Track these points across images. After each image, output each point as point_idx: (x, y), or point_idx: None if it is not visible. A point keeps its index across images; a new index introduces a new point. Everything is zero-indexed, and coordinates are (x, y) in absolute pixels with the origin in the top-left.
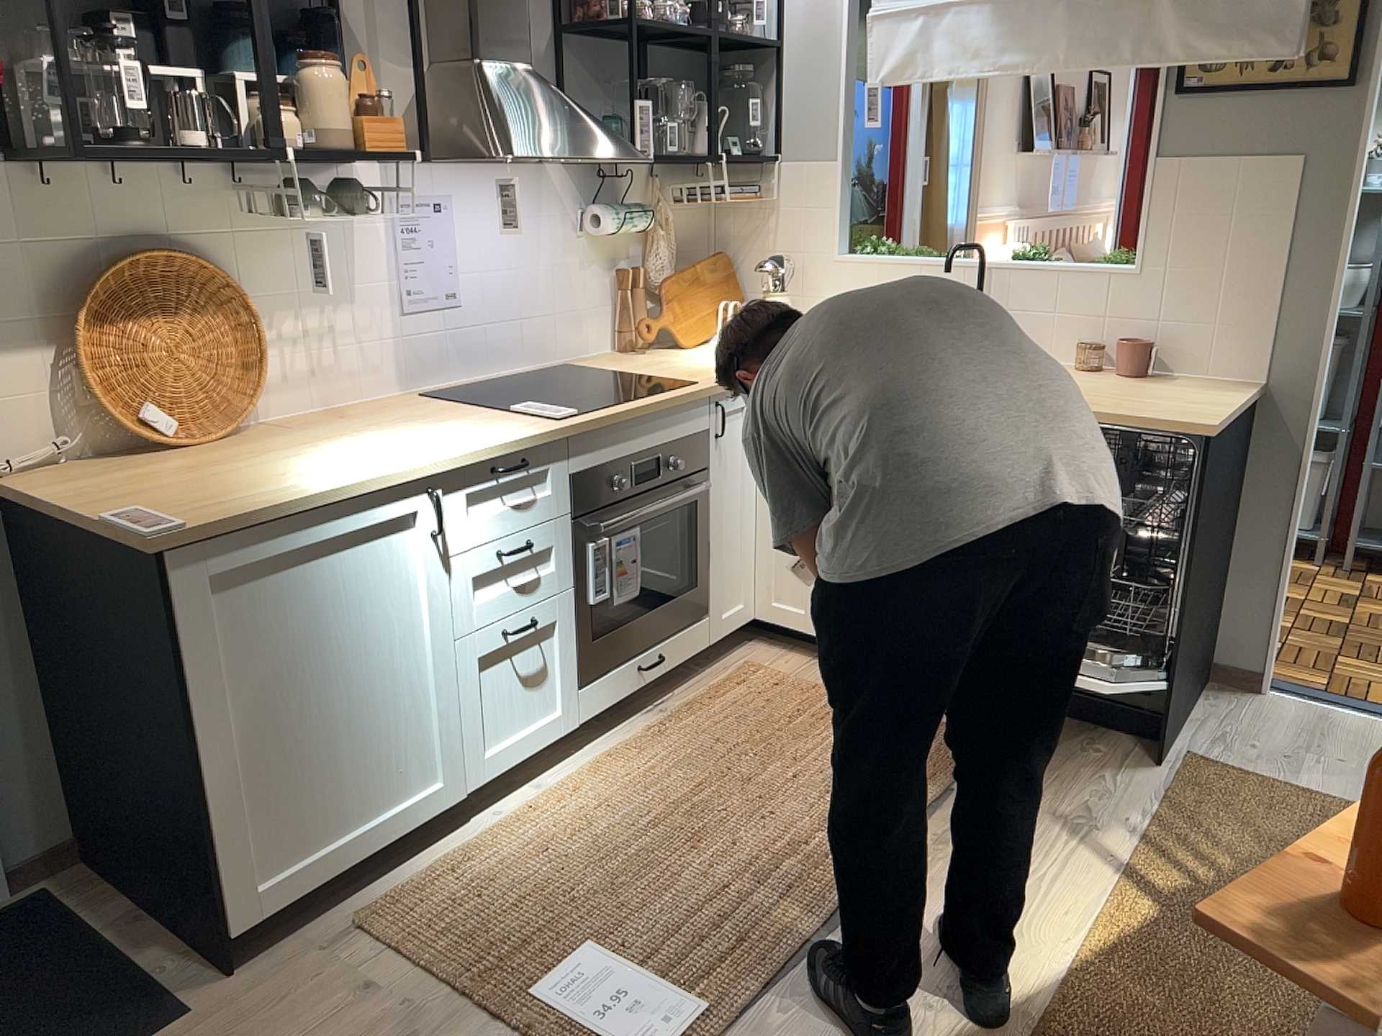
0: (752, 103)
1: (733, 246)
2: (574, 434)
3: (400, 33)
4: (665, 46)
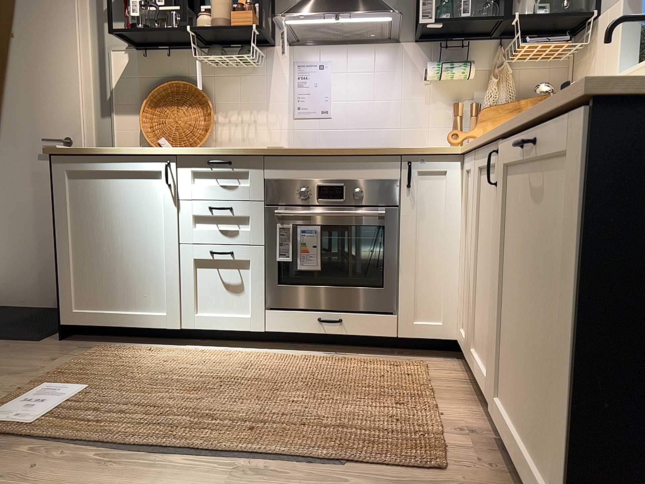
0: None
1: None
2: (266, 155)
3: None
4: None
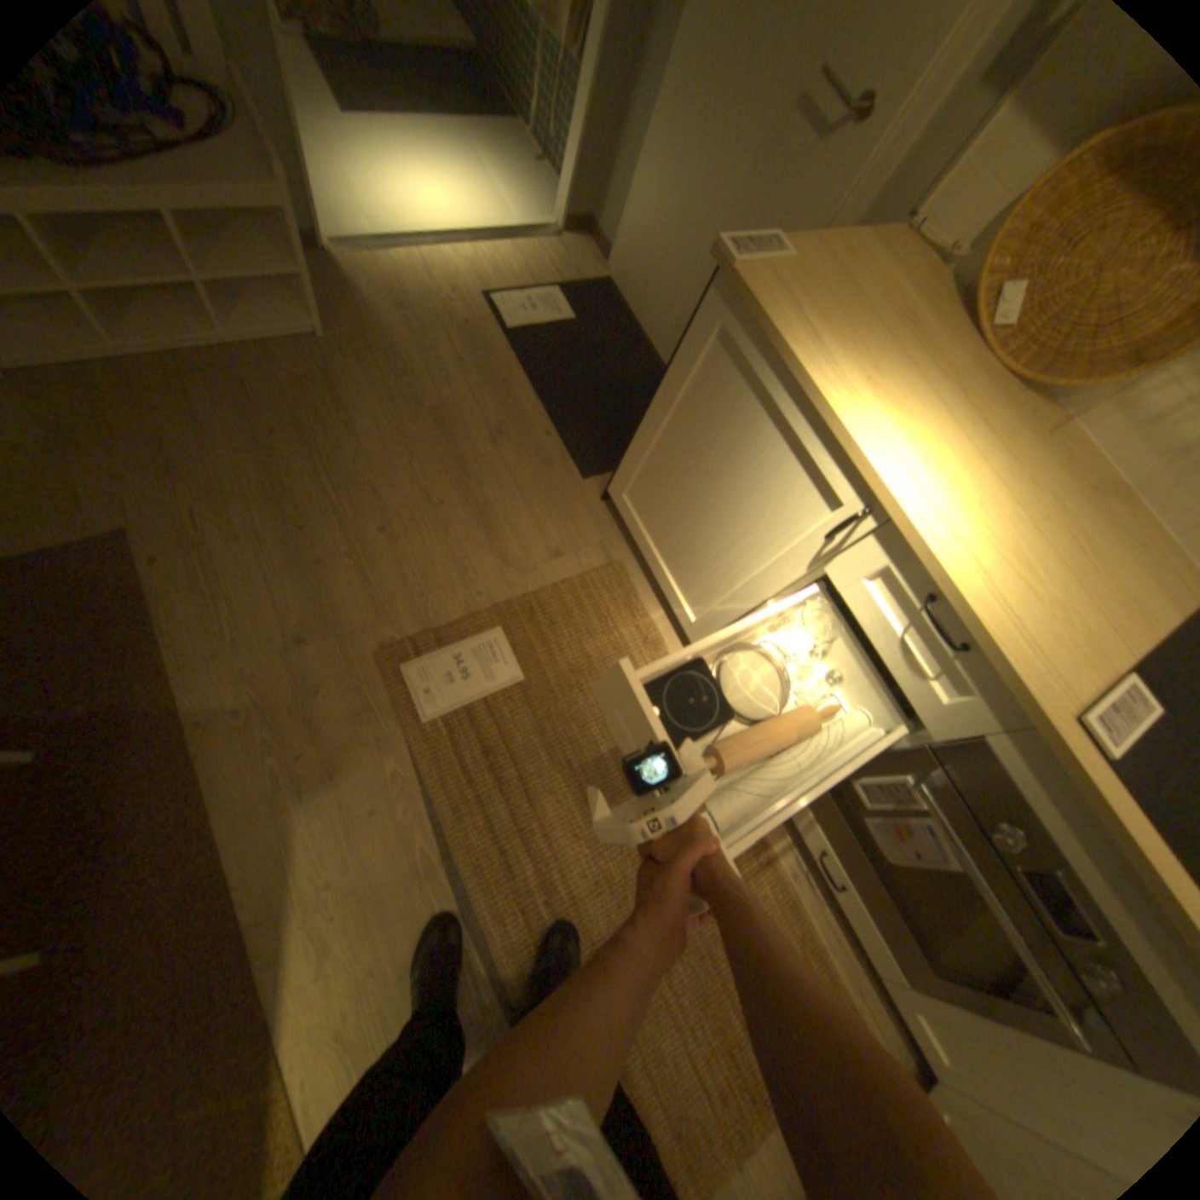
0: None
1: None
2: (1048, 742)
3: None
4: None
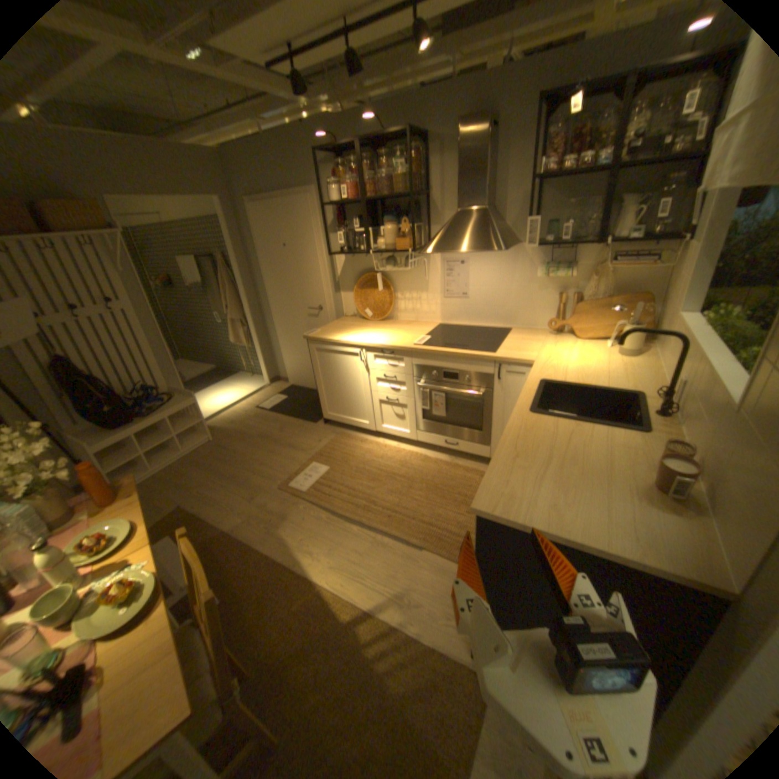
0: (662, 201)
1: (669, 290)
2: (411, 351)
3: (452, 199)
4: (635, 166)
